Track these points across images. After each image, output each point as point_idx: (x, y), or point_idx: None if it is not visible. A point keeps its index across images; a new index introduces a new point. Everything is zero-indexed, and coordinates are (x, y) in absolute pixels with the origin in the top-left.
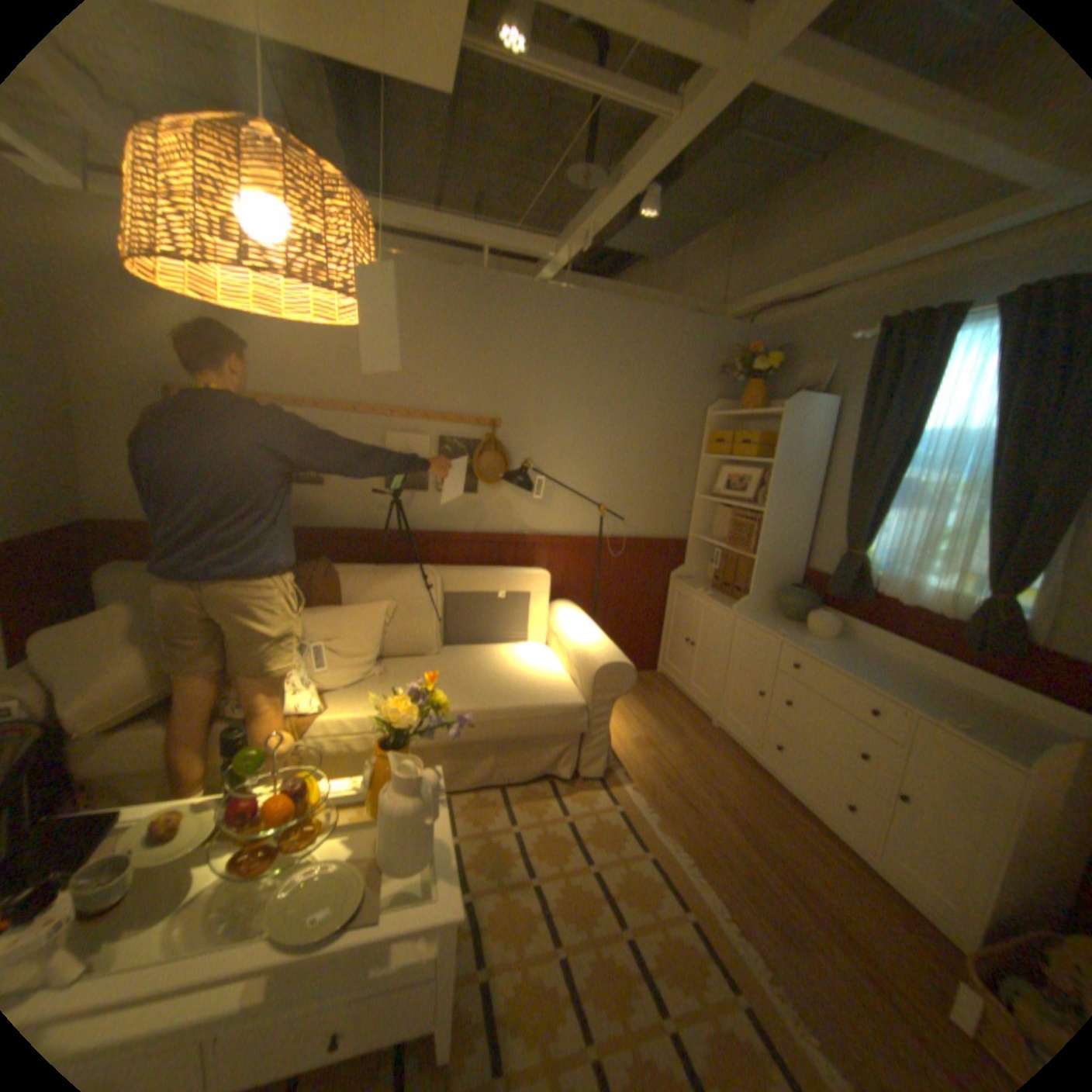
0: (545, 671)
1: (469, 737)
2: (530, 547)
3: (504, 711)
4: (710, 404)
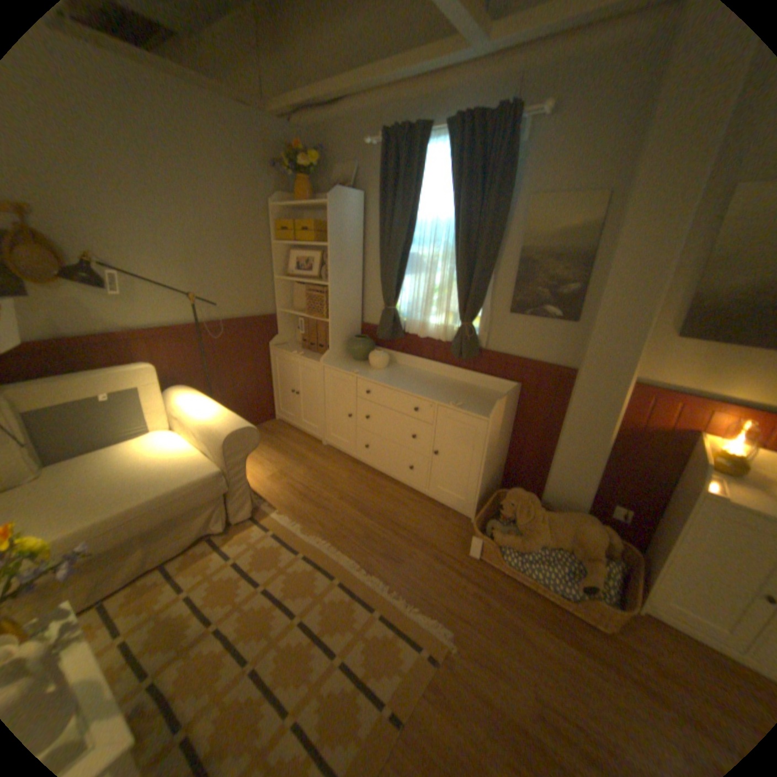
0: (174, 453)
1: (104, 545)
2: (124, 343)
3: (137, 506)
4: (270, 196)
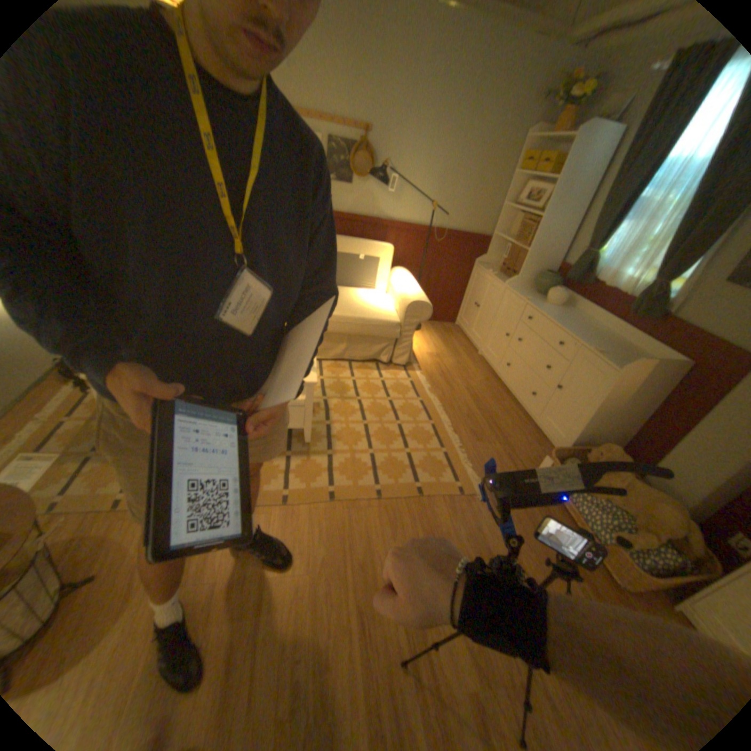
0: (381, 305)
1: (332, 330)
2: (384, 229)
3: (352, 319)
4: (532, 126)
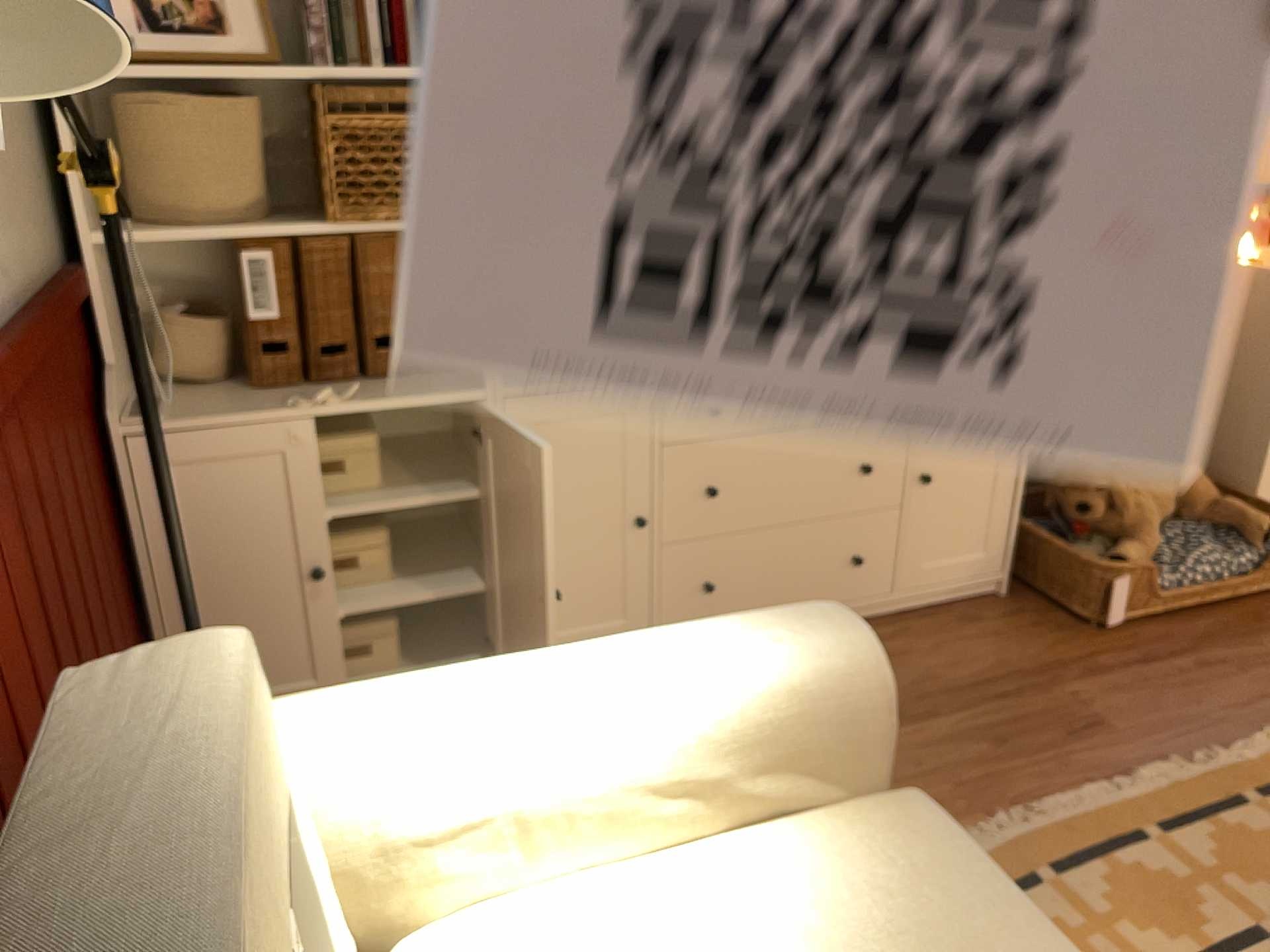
0: (713, 907)
1: None
2: None
3: None
4: None
